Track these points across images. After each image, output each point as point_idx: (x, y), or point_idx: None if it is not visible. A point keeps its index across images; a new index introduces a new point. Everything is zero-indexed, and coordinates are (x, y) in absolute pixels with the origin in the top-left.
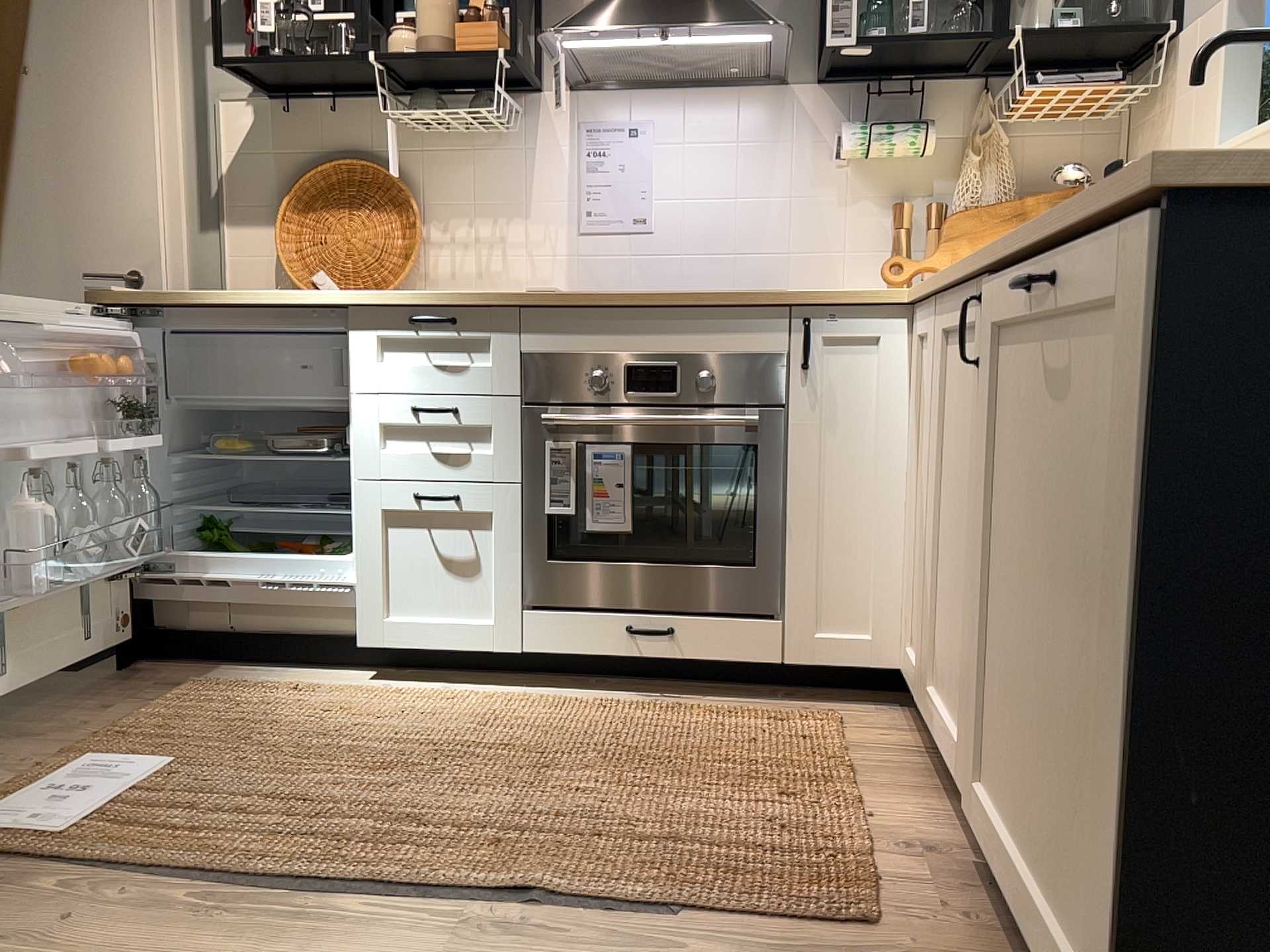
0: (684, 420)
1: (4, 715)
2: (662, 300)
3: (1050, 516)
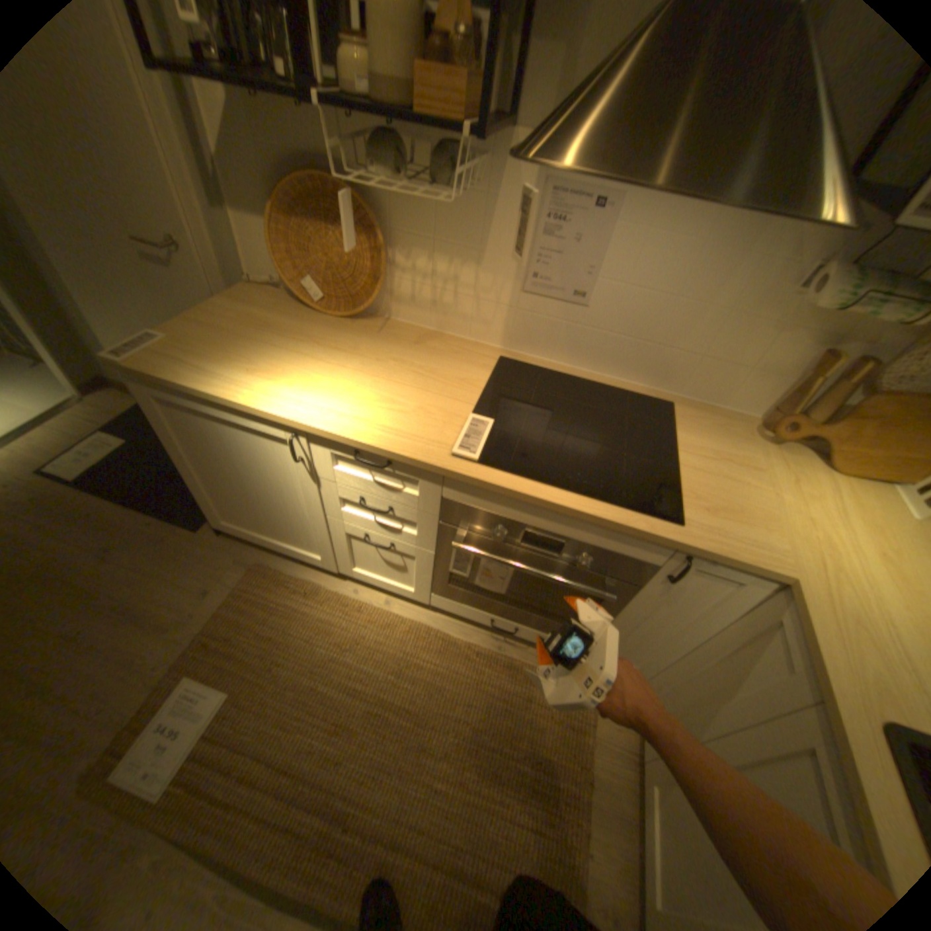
0: (556, 580)
1: (151, 590)
2: (567, 512)
3: None
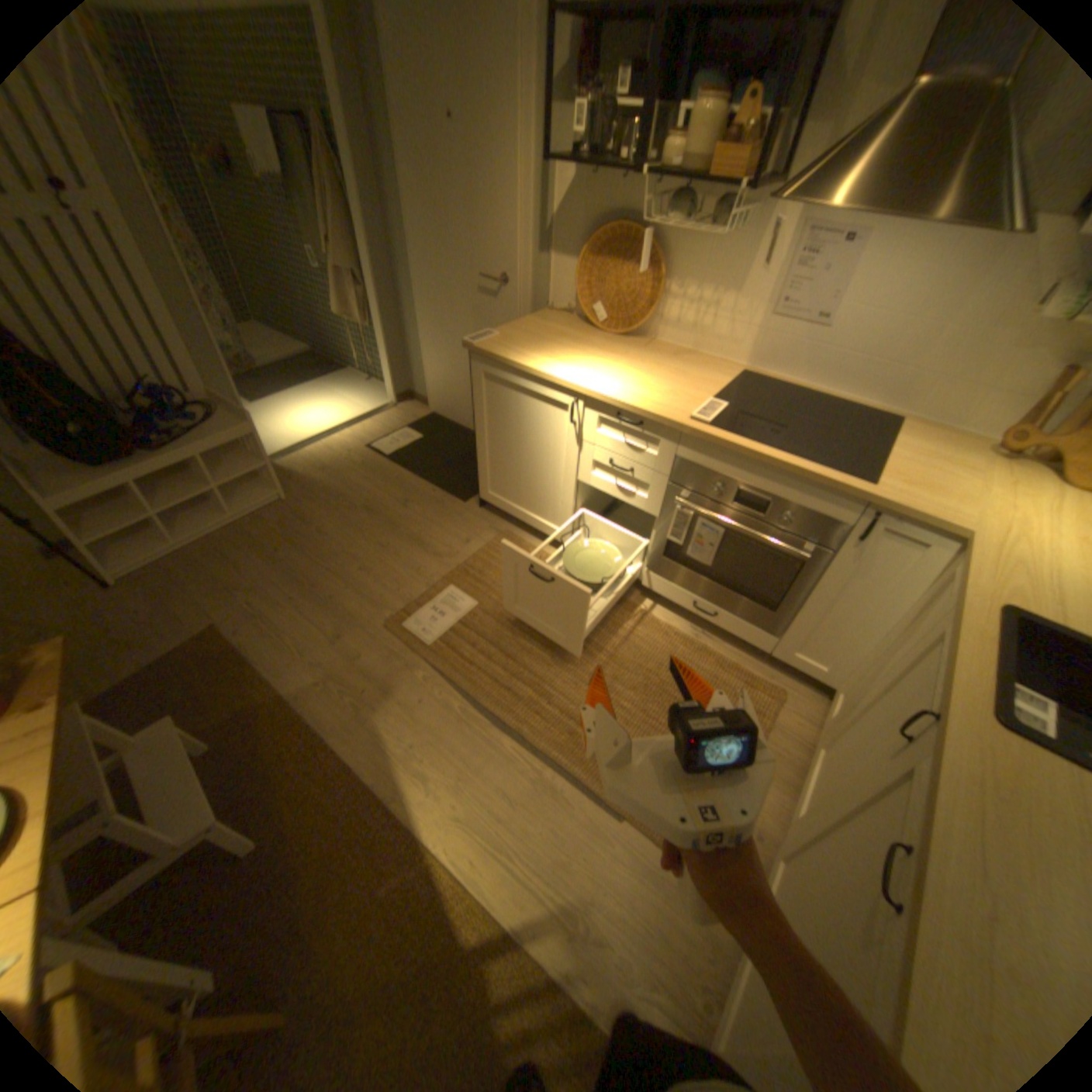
0: (759, 536)
1: (433, 530)
2: (775, 463)
3: (839, 902)
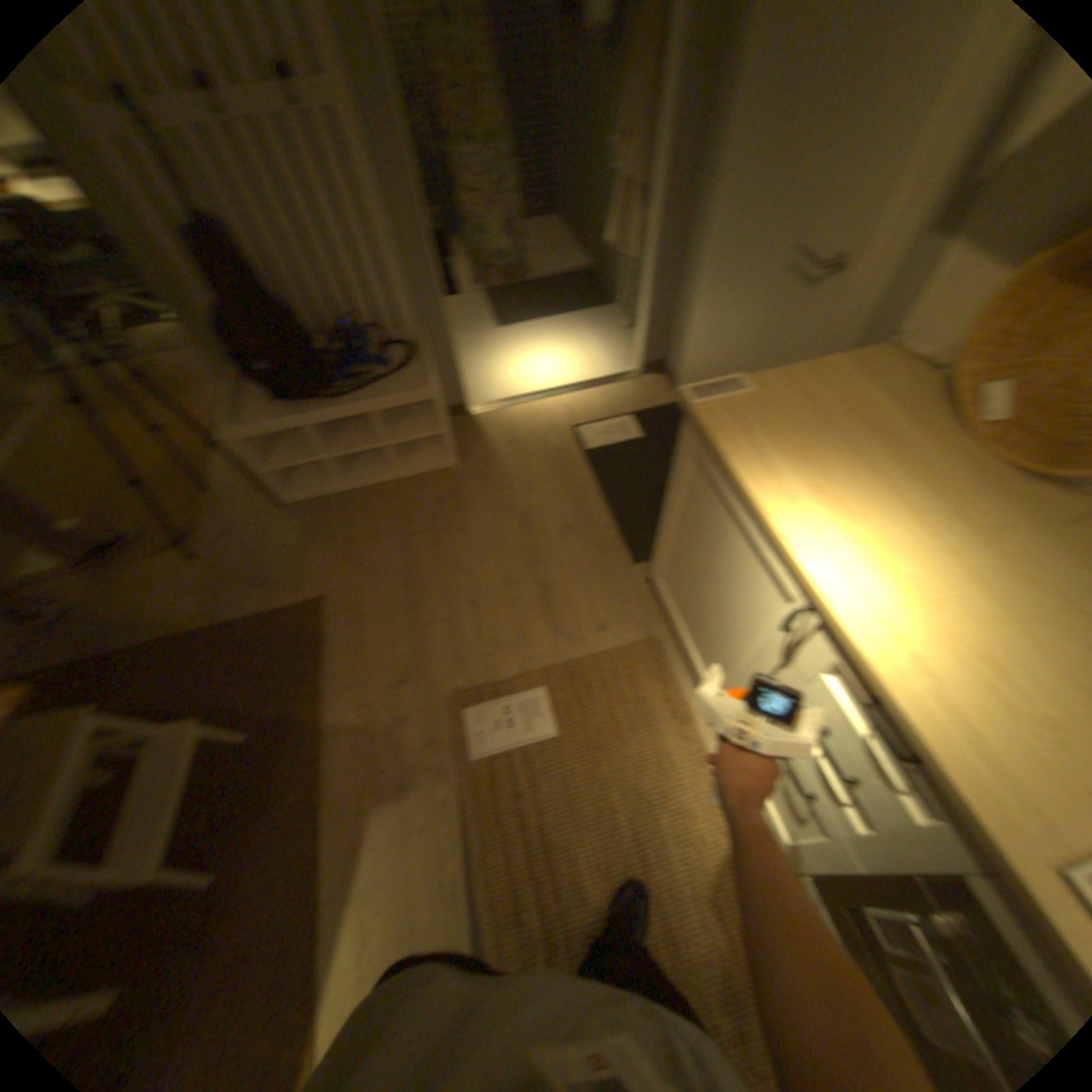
0: None
1: (569, 590)
2: None
3: None
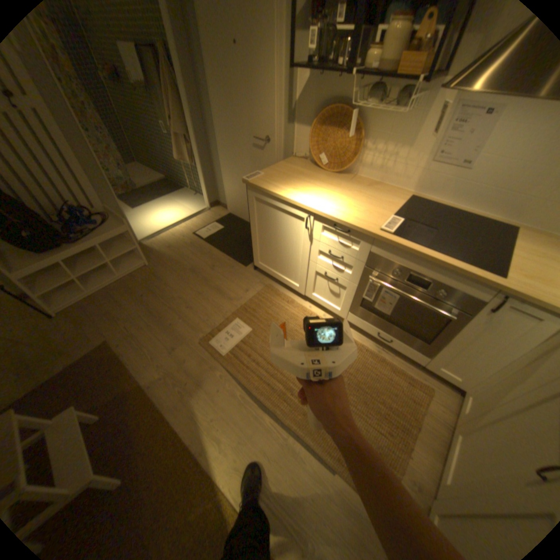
0: (422, 303)
1: (228, 284)
2: (436, 261)
3: None
